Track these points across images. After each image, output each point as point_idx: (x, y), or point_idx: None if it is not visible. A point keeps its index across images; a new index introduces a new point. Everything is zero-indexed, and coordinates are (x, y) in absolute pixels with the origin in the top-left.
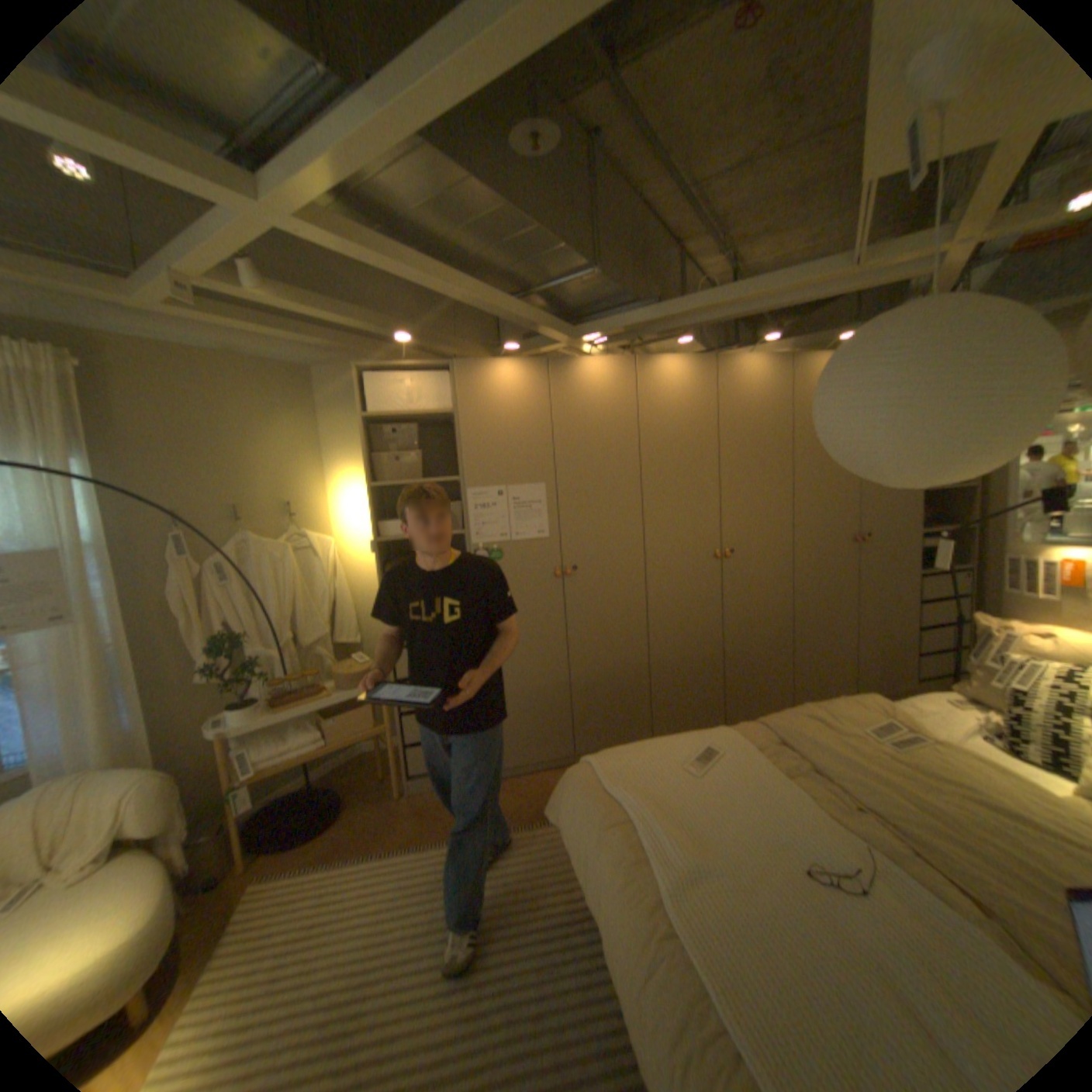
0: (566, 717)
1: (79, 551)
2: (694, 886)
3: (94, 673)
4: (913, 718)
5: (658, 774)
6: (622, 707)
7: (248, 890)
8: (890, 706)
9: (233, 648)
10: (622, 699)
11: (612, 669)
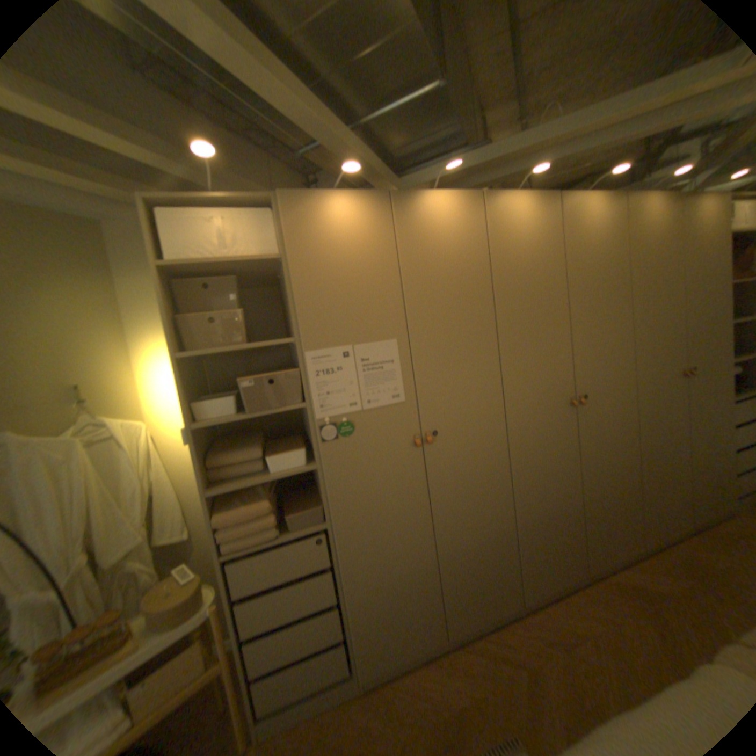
0: (437, 601)
1: None
2: None
3: None
4: None
5: None
6: (493, 578)
7: None
8: None
9: None
10: (492, 569)
11: (481, 538)
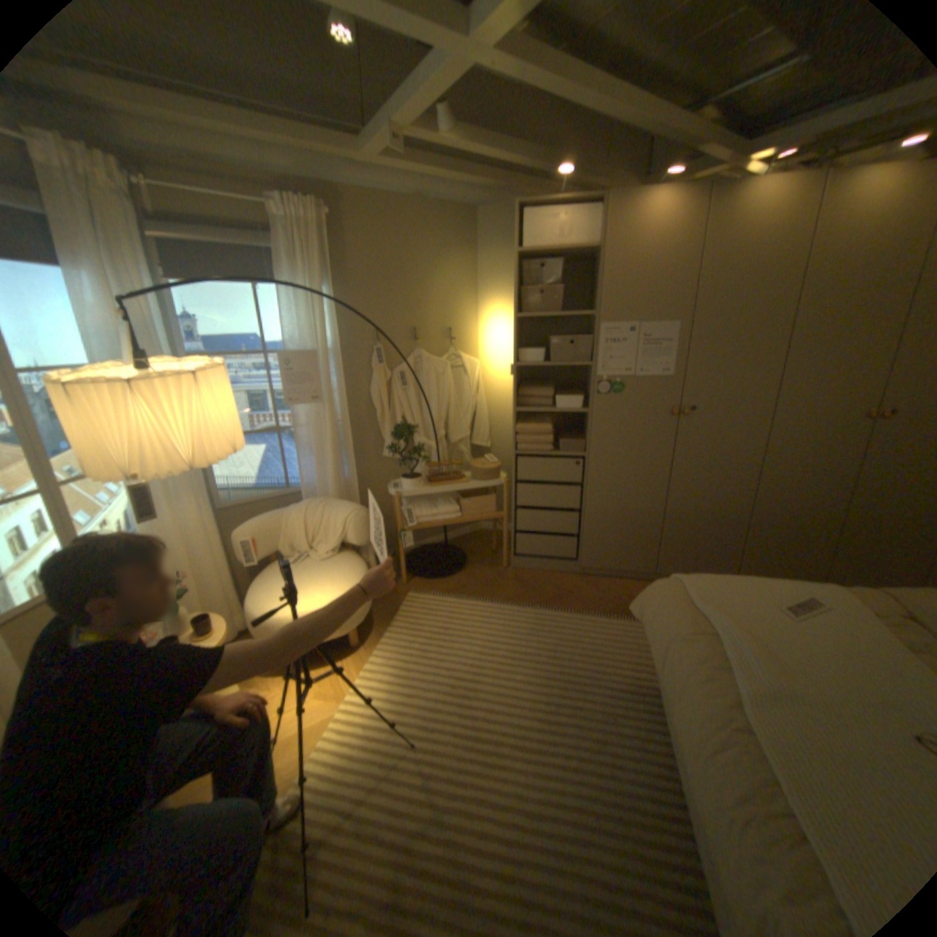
0: (655, 540)
1: (326, 353)
2: (778, 704)
3: (332, 437)
4: None
5: (751, 606)
6: (713, 544)
7: (409, 594)
8: None
9: (409, 435)
10: (714, 537)
11: (711, 508)
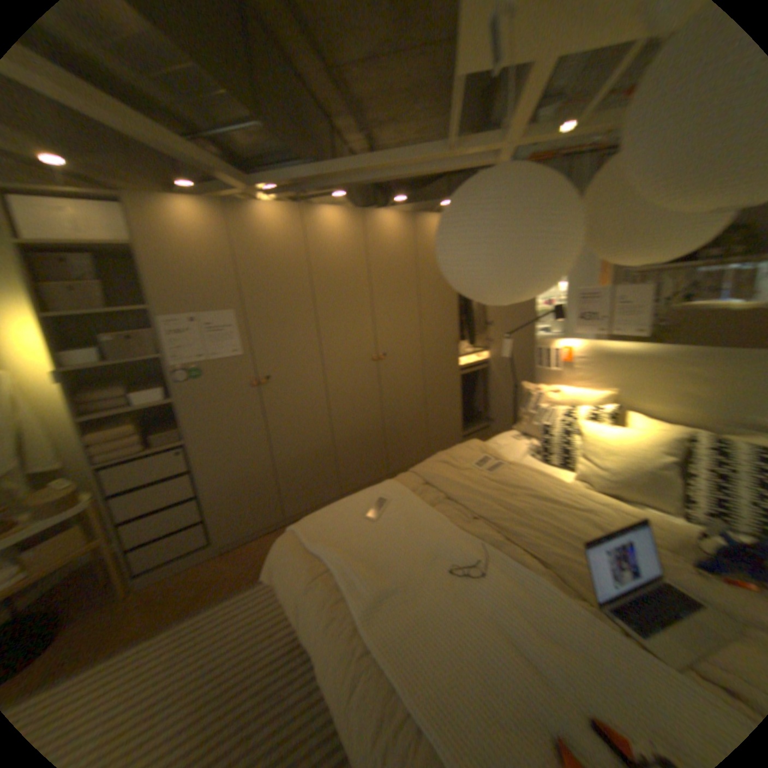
0: (276, 491)
1: None
2: (380, 607)
3: None
4: (496, 450)
5: (348, 525)
6: (319, 475)
7: None
8: (485, 445)
9: None
10: (318, 470)
11: (309, 449)
